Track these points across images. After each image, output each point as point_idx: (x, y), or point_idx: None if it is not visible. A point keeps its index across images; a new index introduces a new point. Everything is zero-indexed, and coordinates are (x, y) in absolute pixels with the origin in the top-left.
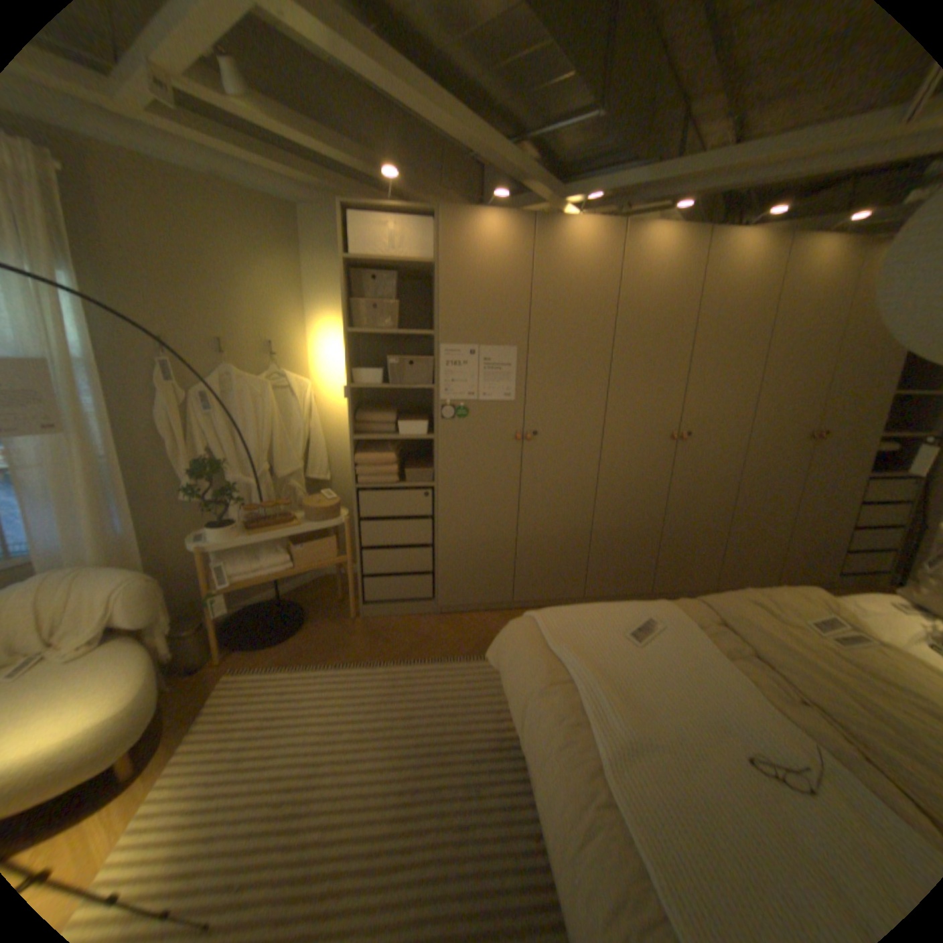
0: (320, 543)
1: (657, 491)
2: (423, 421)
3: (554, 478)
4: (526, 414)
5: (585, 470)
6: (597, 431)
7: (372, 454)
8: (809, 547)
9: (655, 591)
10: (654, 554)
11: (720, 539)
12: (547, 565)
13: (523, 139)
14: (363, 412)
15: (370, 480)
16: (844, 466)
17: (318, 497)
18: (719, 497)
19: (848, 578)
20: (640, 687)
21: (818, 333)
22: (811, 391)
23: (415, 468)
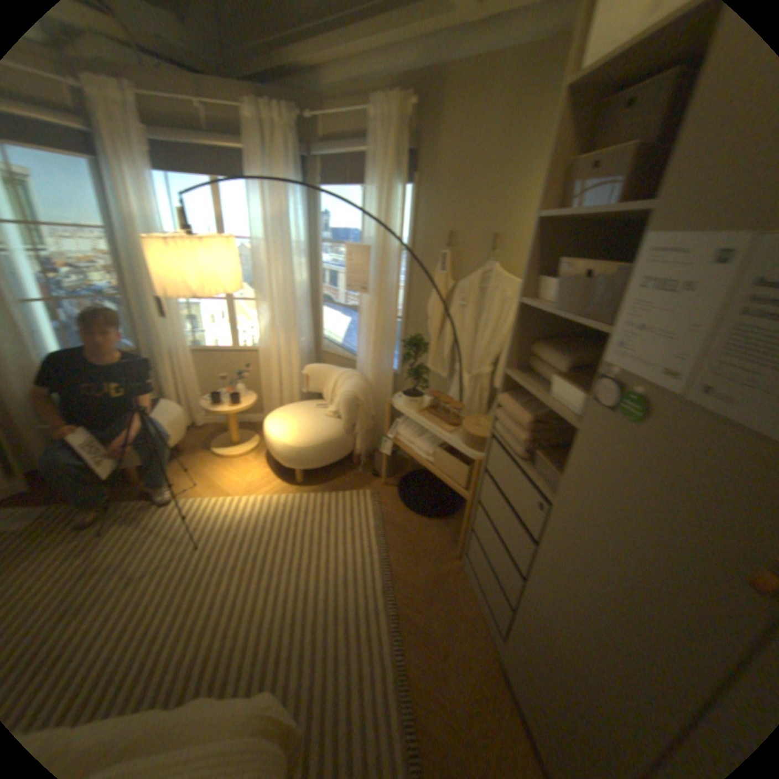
0: (454, 462)
1: None
2: (590, 392)
3: None
4: None
5: None
6: None
7: (515, 403)
8: None
9: None
10: None
11: None
12: None
13: None
14: (545, 344)
15: (501, 433)
16: None
17: (482, 421)
18: None
19: None
20: None
21: None
22: None
23: (557, 460)
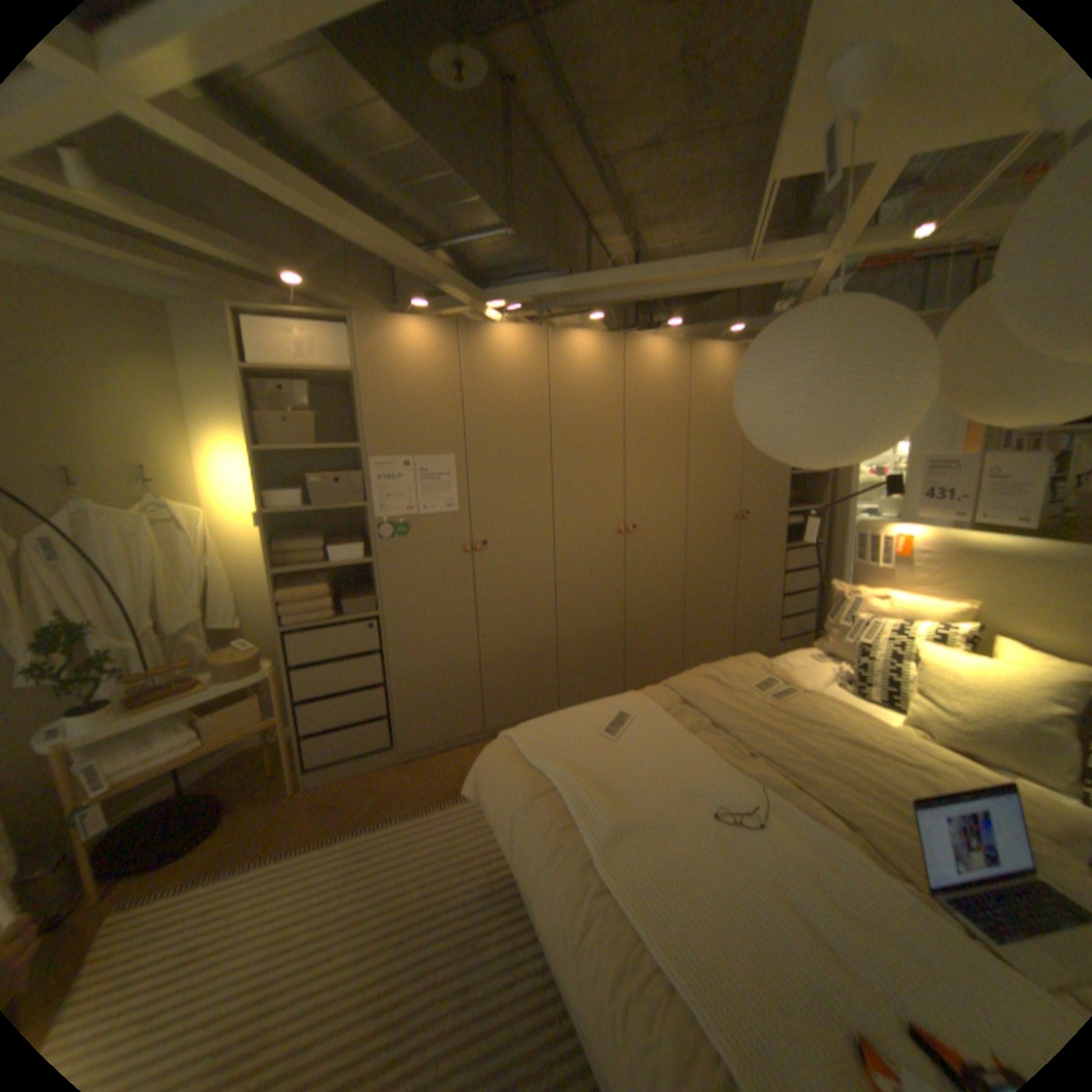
0: (237, 708)
1: (613, 587)
2: (357, 544)
3: (511, 588)
4: (473, 524)
5: (542, 575)
6: (548, 533)
7: (297, 589)
8: (751, 619)
9: (626, 689)
10: (620, 651)
11: (676, 624)
12: (516, 683)
13: (435, 248)
14: (281, 541)
15: (297, 620)
16: (765, 541)
17: (229, 651)
18: (669, 584)
19: (787, 642)
20: (618, 778)
21: (724, 426)
22: (728, 478)
23: (353, 598)
